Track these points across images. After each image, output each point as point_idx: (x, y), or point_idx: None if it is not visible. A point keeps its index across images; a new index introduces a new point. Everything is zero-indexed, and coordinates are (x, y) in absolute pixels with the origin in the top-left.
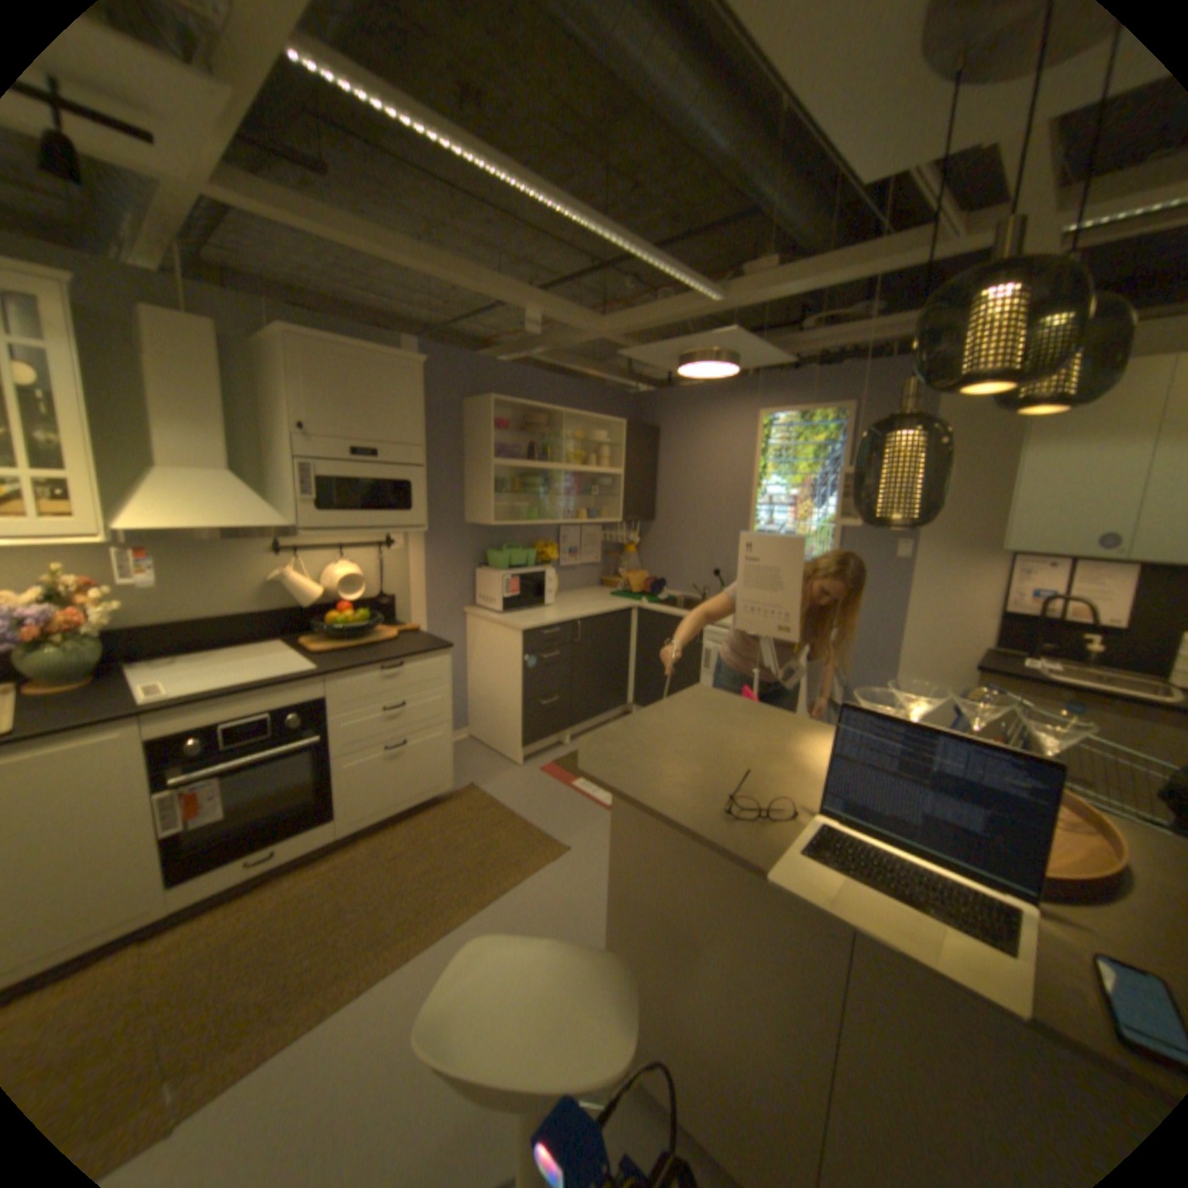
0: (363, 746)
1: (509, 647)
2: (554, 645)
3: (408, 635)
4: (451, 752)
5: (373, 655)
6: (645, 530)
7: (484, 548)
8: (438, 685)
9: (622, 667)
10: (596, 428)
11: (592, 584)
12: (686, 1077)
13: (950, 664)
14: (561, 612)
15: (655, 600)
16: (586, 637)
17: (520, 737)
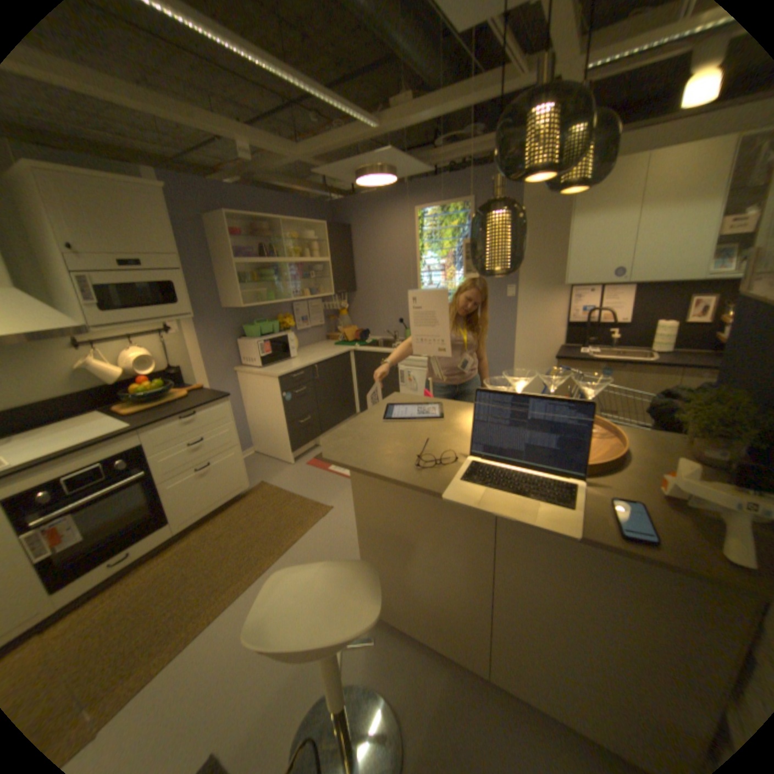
0: (178, 471)
1: (271, 389)
2: (302, 383)
3: (195, 392)
4: (243, 464)
5: (171, 409)
6: (351, 298)
7: (240, 324)
8: (224, 422)
9: (349, 390)
10: (305, 229)
11: (321, 339)
12: (416, 614)
13: (541, 357)
14: (302, 360)
15: (364, 344)
16: (322, 374)
17: (289, 446)
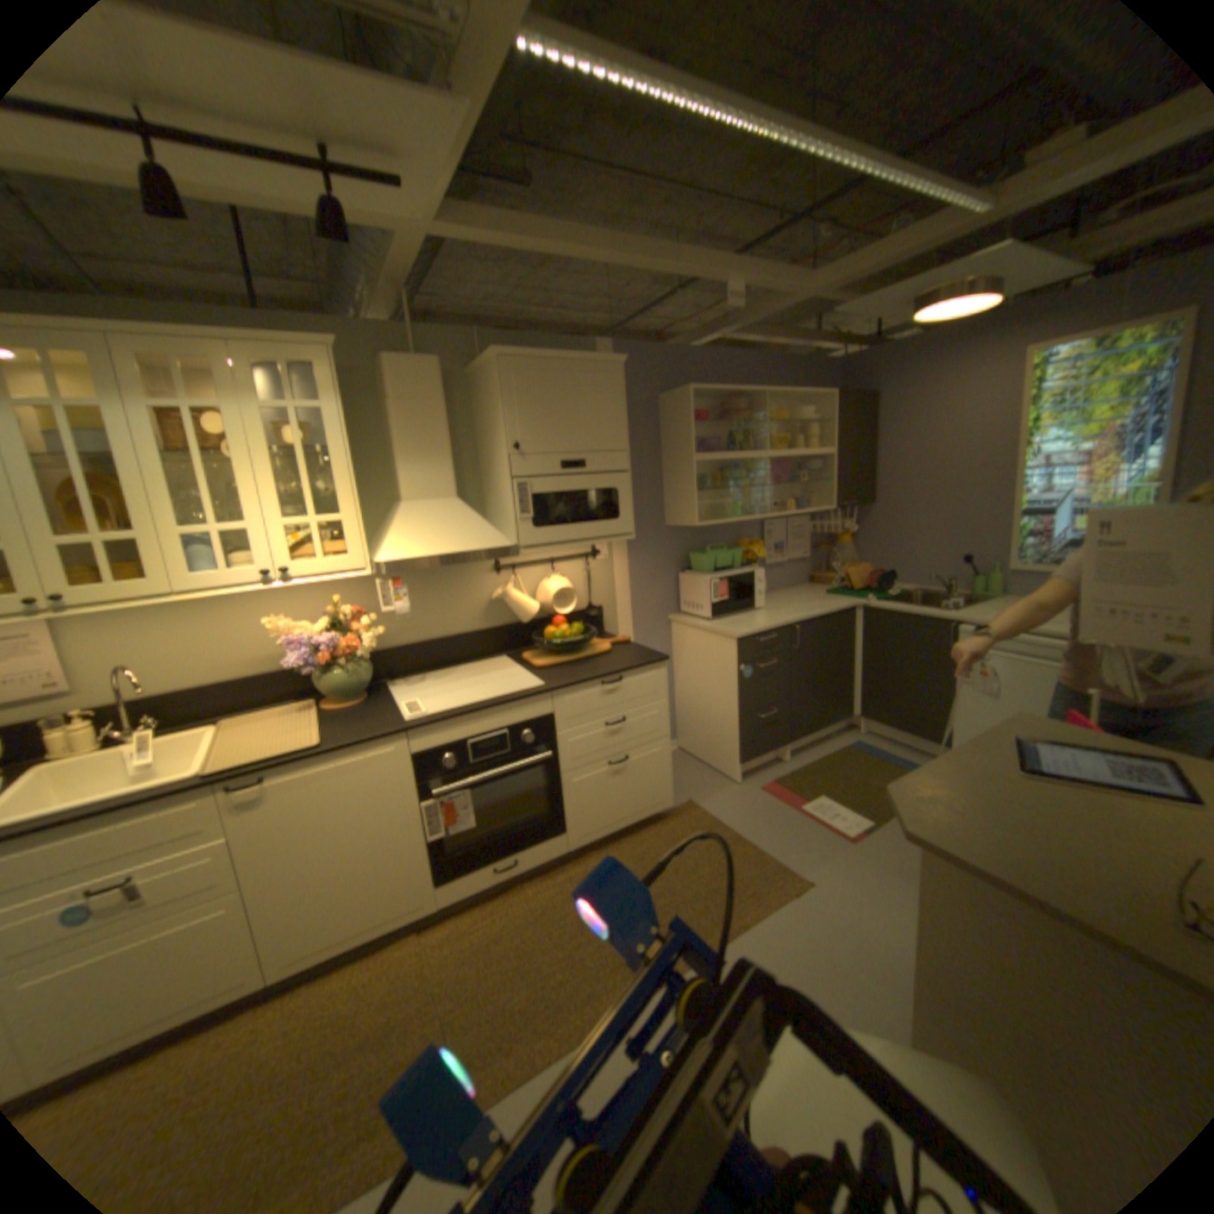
0: (588, 761)
1: (721, 655)
2: (771, 652)
3: (619, 647)
4: (671, 768)
5: (592, 669)
6: (861, 514)
7: (685, 551)
8: (655, 698)
9: (846, 674)
10: (798, 403)
11: (800, 581)
12: None
13: None
14: (773, 614)
15: (883, 595)
16: (805, 641)
17: (737, 752)
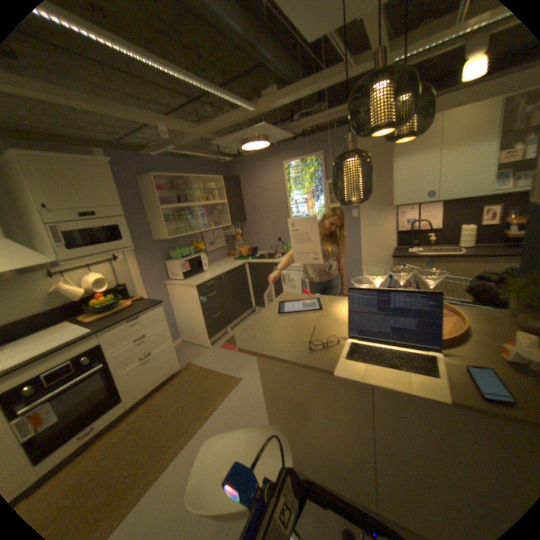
0: (127, 362)
1: (191, 295)
2: (213, 289)
3: (138, 302)
4: (175, 352)
5: (121, 317)
6: (243, 226)
7: (167, 251)
8: (159, 322)
9: (246, 291)
10: (208, 182)
11: (224, 256)
12: (314, 462)
13: (380, 257)
14: (212, 273)
15: (255, 257)
16: (227, 281)
17: (206, 335)
